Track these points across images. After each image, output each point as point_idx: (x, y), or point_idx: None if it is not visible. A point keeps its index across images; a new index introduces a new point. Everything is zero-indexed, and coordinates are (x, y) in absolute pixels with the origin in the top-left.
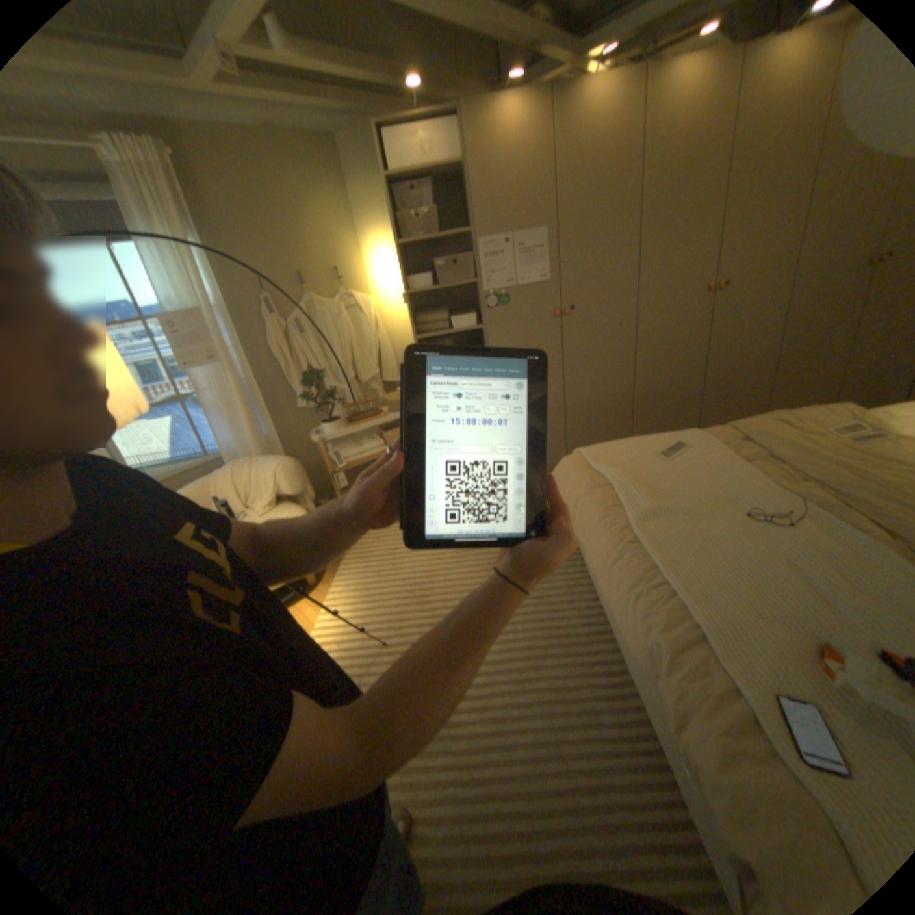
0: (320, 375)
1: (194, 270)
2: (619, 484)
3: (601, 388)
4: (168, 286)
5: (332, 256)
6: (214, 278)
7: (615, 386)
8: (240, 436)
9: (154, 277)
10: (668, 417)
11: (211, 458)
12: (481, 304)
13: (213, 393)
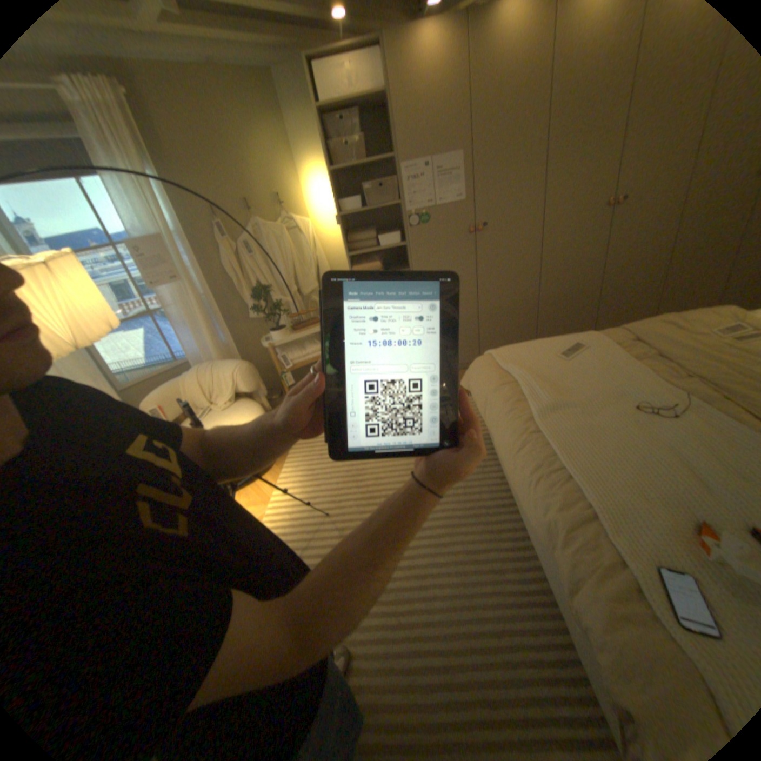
0: (267, 290)
1: (154, 200)
2: (524, 382)
3: (509, 296)
4: (132, 215)
5: (273, 184)
6: (171, 207)
7: (522, 294)
8: (202, 344)
9: (119, 208)
10: (568, 320)
11: (180, 363)
12: (404, 224)
13: (177, 308)
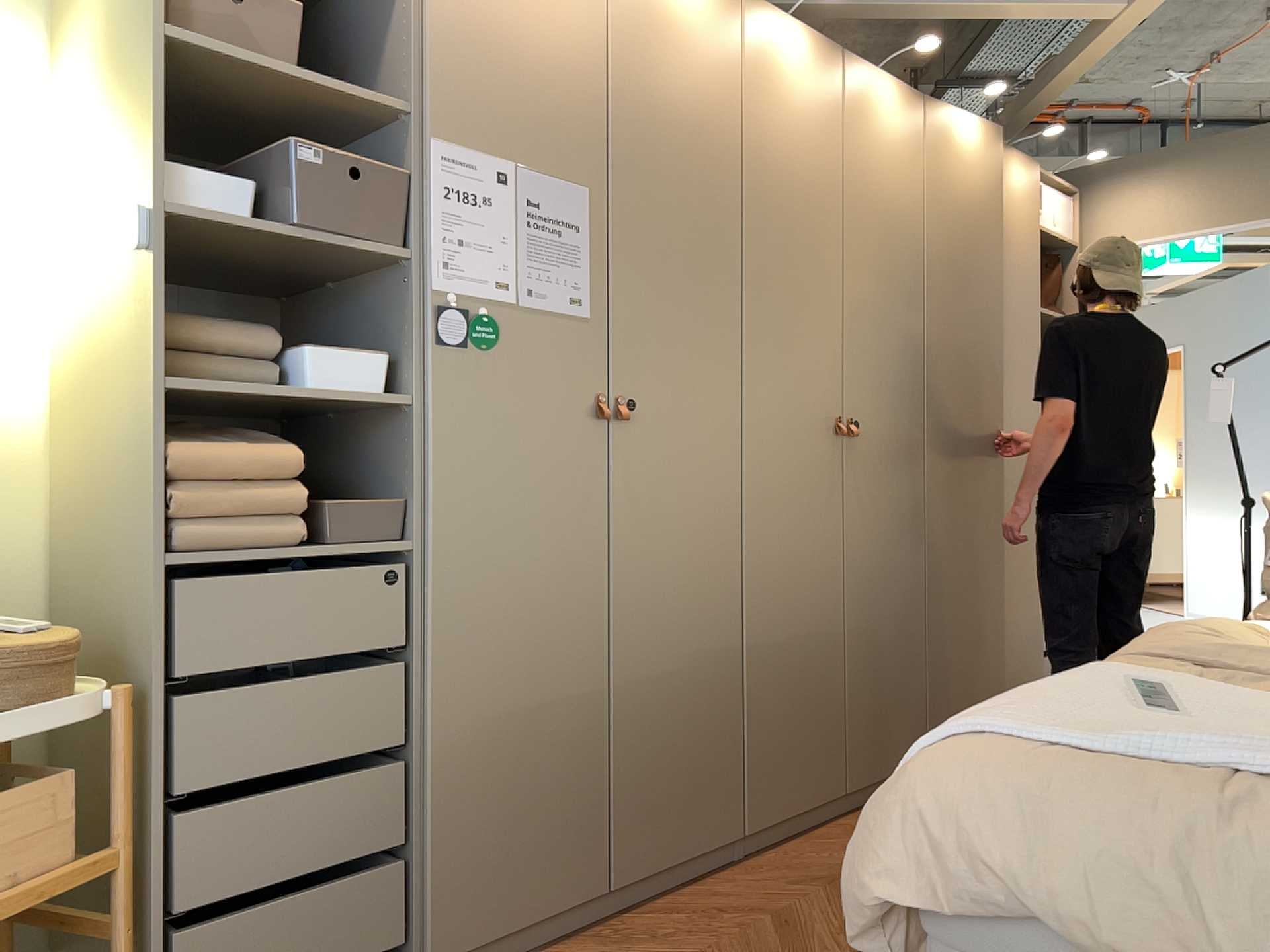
0: None
1: None
2: None
3: (687, 639)
4: None
5: None
6: None
7: (713, 634)
8: None
9: None
10: (804, 722)
11: None
12: (413, 328)
13: None
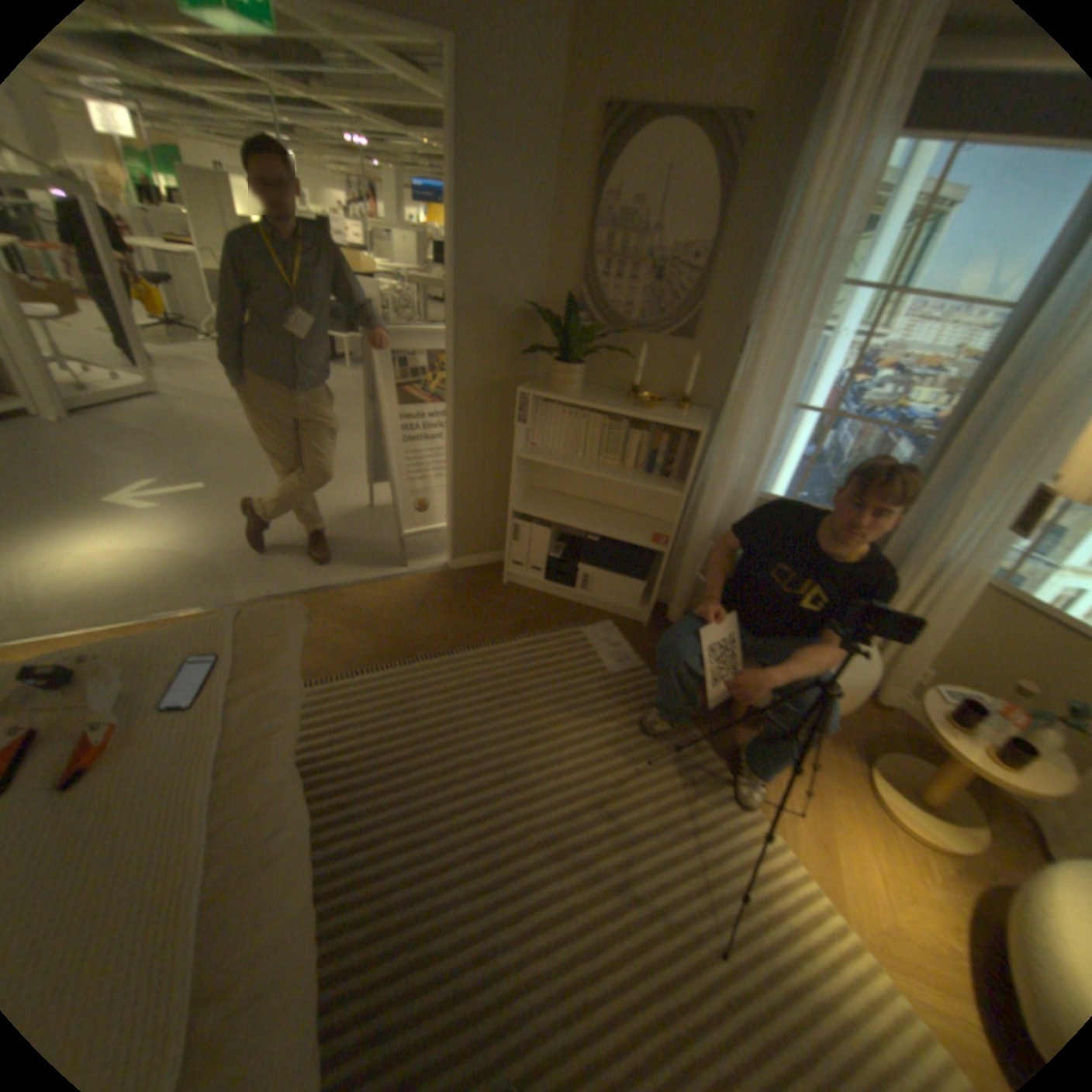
0: None
1: None
2: None
3: None
4: None
5: None
6: None
7: None
8: None
9: None
10: None
11: None
12: None
13: None
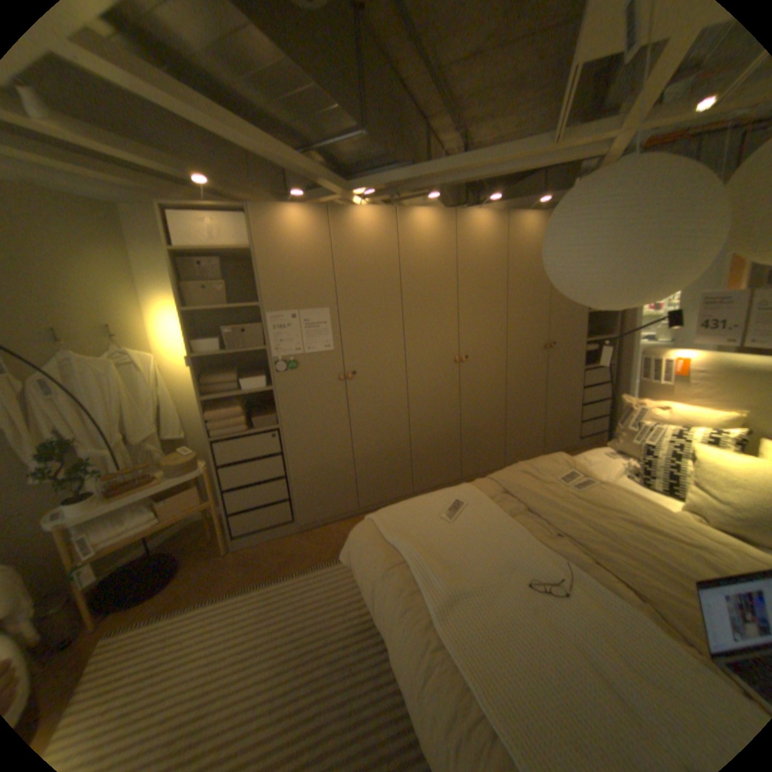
0: (68, 446)
1: None
2: (414, 562)
3: (383, 439)
4: None
5: (103, 314)
6: None
7: (395, 437)
8: None
9: None
10: (438, 459)
11: None
12: (270, 369)
13: None
